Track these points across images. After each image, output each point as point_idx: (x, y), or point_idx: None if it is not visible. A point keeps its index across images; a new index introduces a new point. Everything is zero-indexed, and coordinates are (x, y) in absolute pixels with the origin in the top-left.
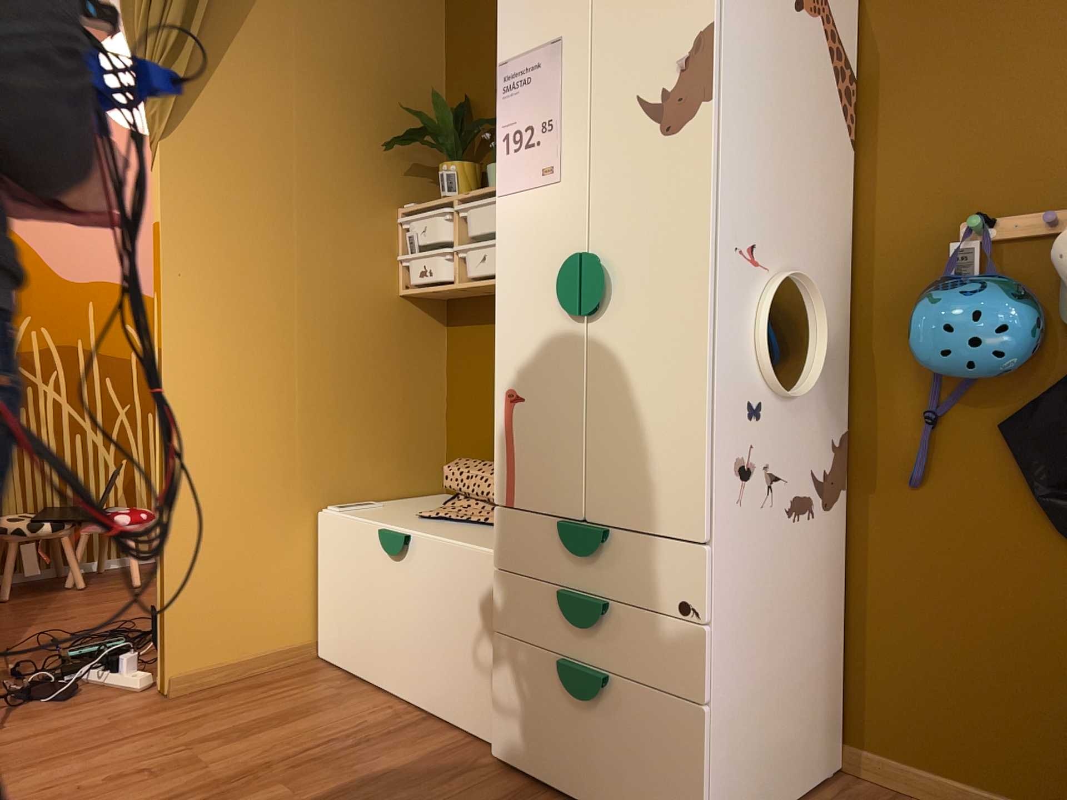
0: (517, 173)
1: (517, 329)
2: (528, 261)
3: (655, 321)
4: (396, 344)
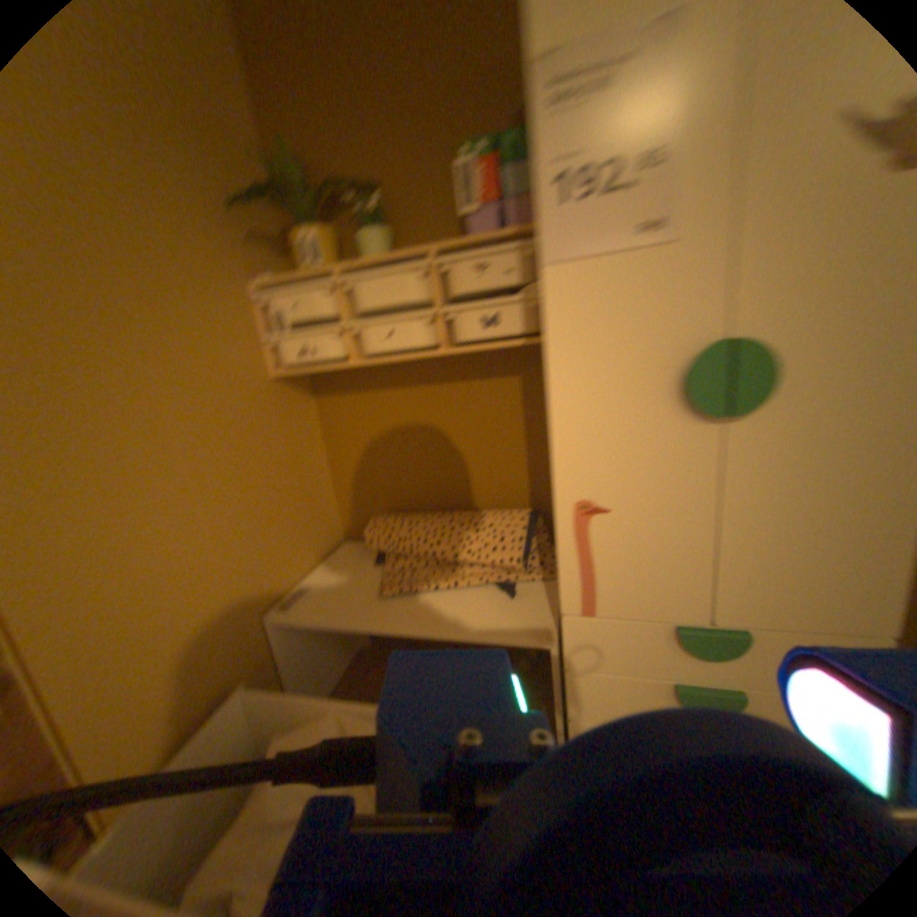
0: (589, 229)
1: (595, 433)
2: (611, 350)
3: (845, 419)
4: (283, 425)
